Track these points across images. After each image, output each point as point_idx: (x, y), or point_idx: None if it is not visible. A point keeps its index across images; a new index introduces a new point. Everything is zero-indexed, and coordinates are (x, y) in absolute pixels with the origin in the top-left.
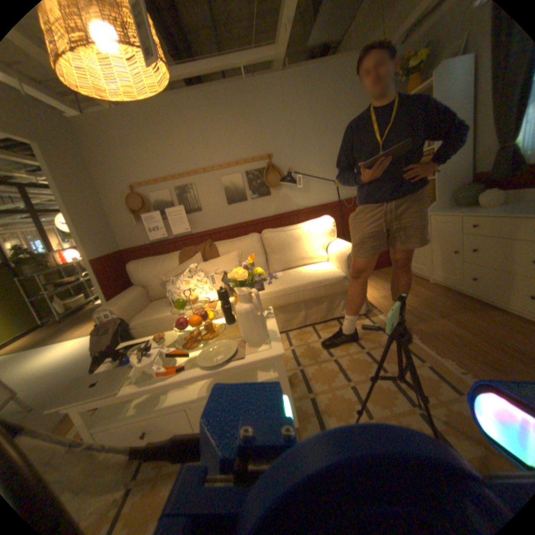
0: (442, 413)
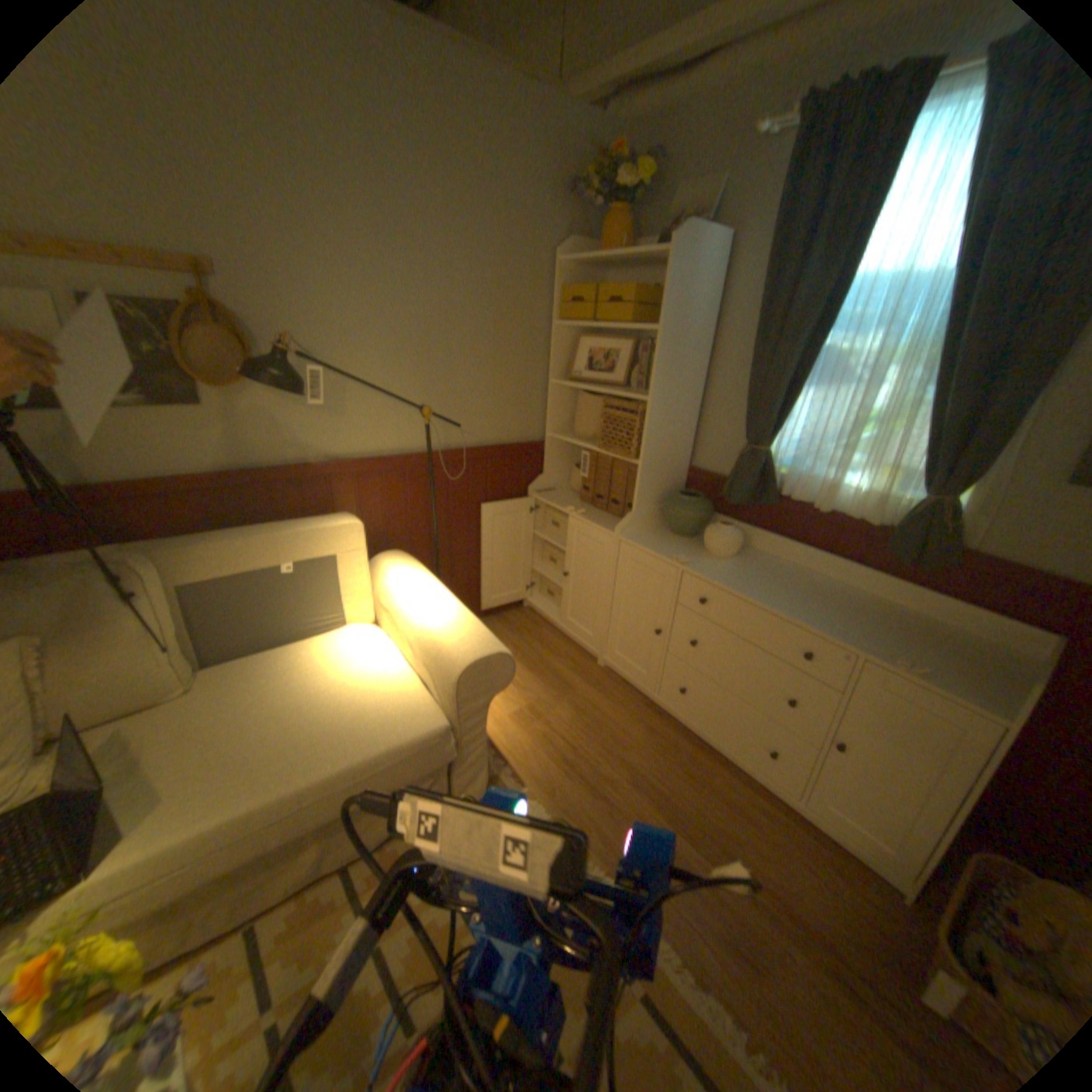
0: None
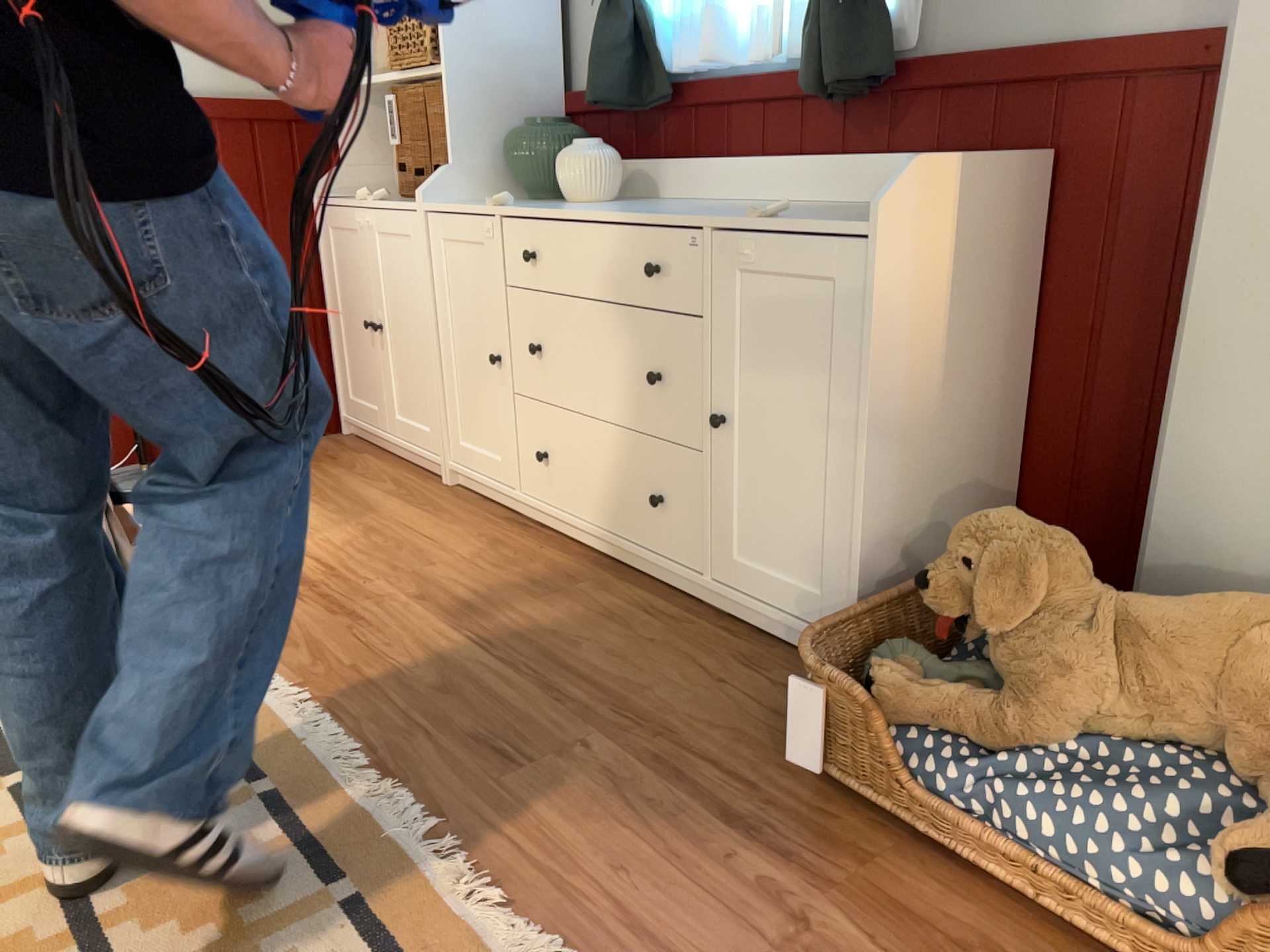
0: None
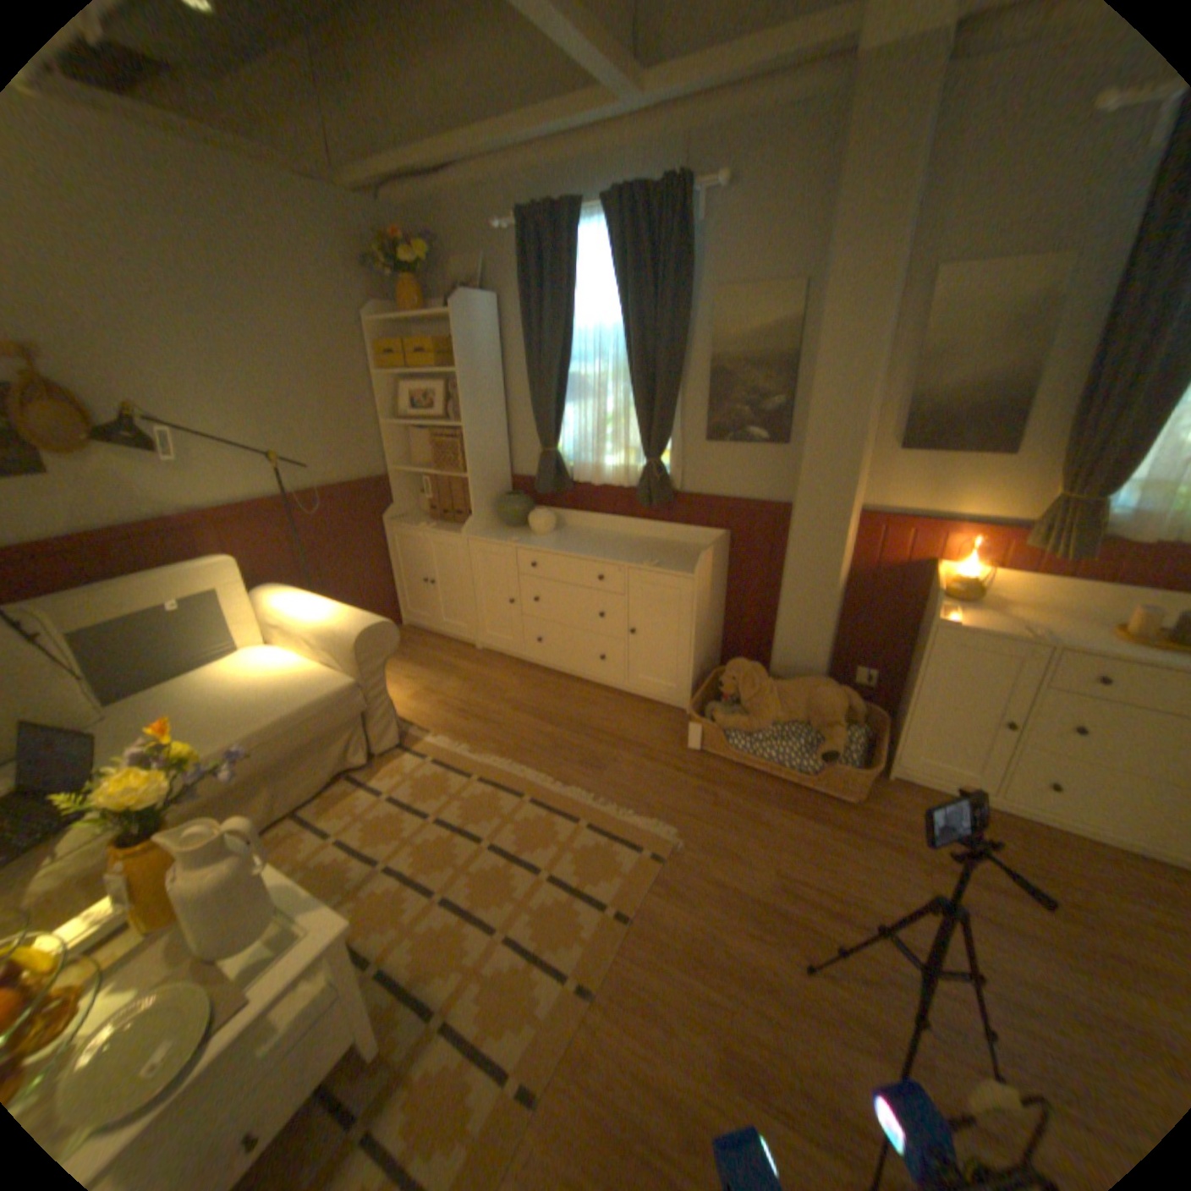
0: (567, 862)
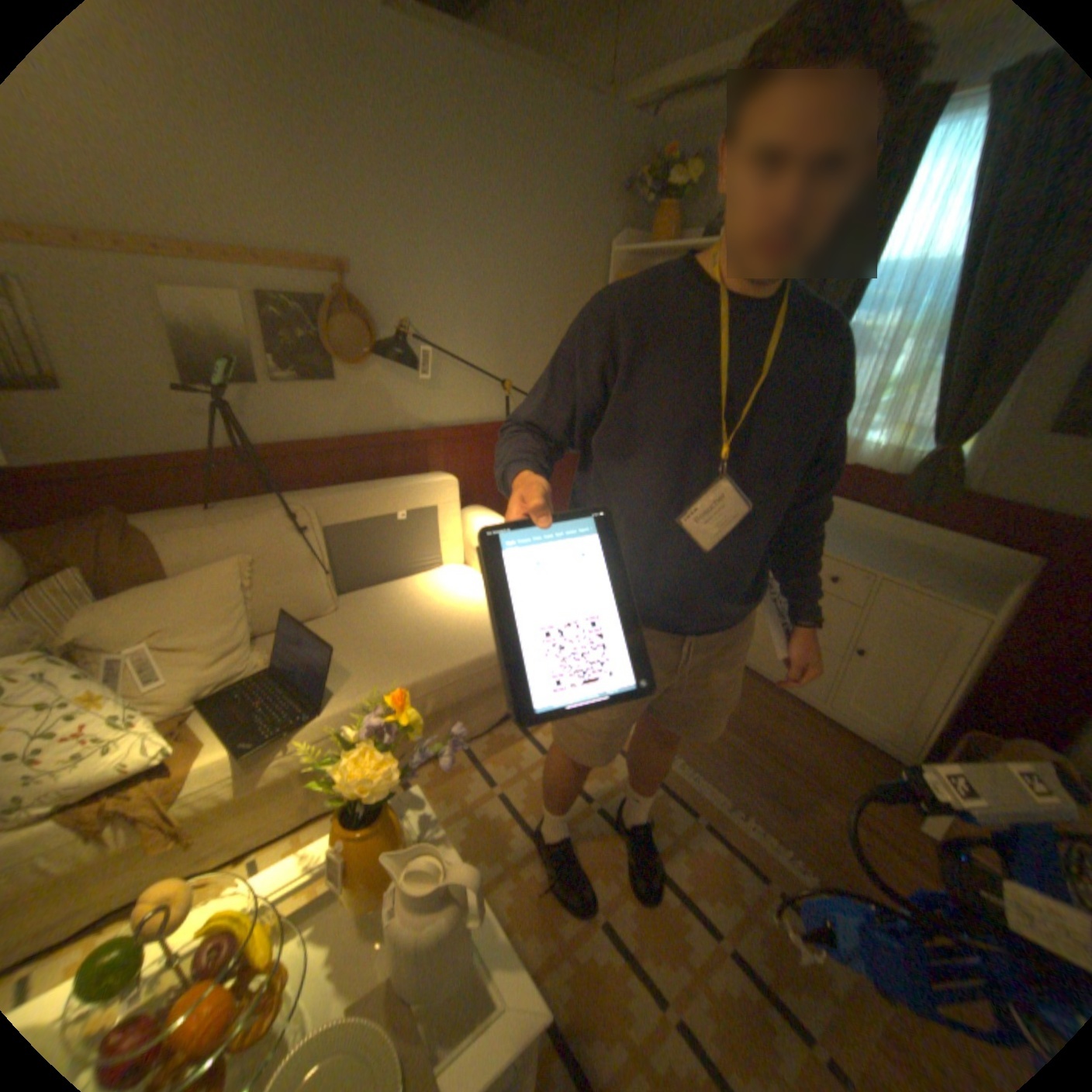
0: (758, 940)
